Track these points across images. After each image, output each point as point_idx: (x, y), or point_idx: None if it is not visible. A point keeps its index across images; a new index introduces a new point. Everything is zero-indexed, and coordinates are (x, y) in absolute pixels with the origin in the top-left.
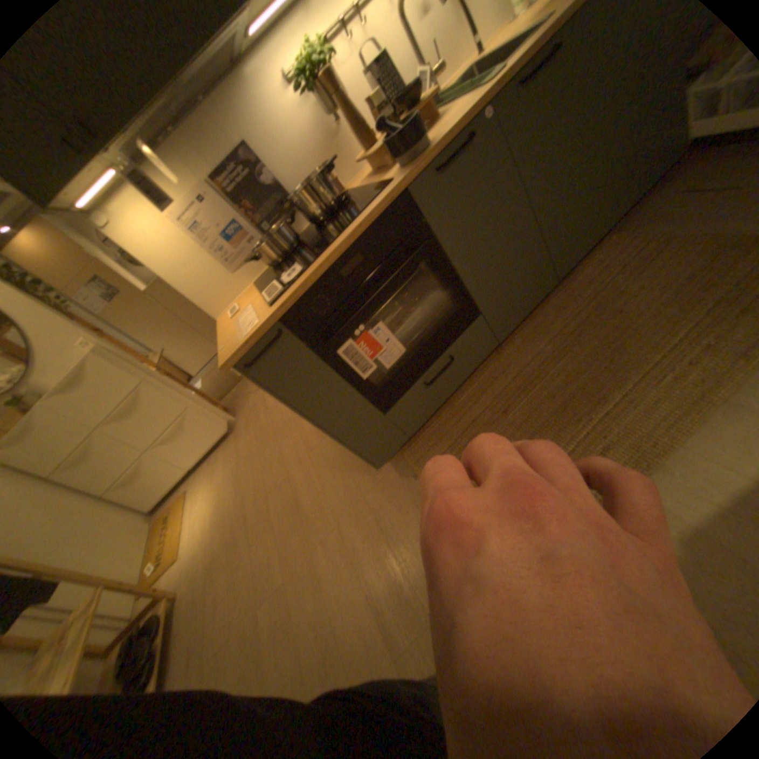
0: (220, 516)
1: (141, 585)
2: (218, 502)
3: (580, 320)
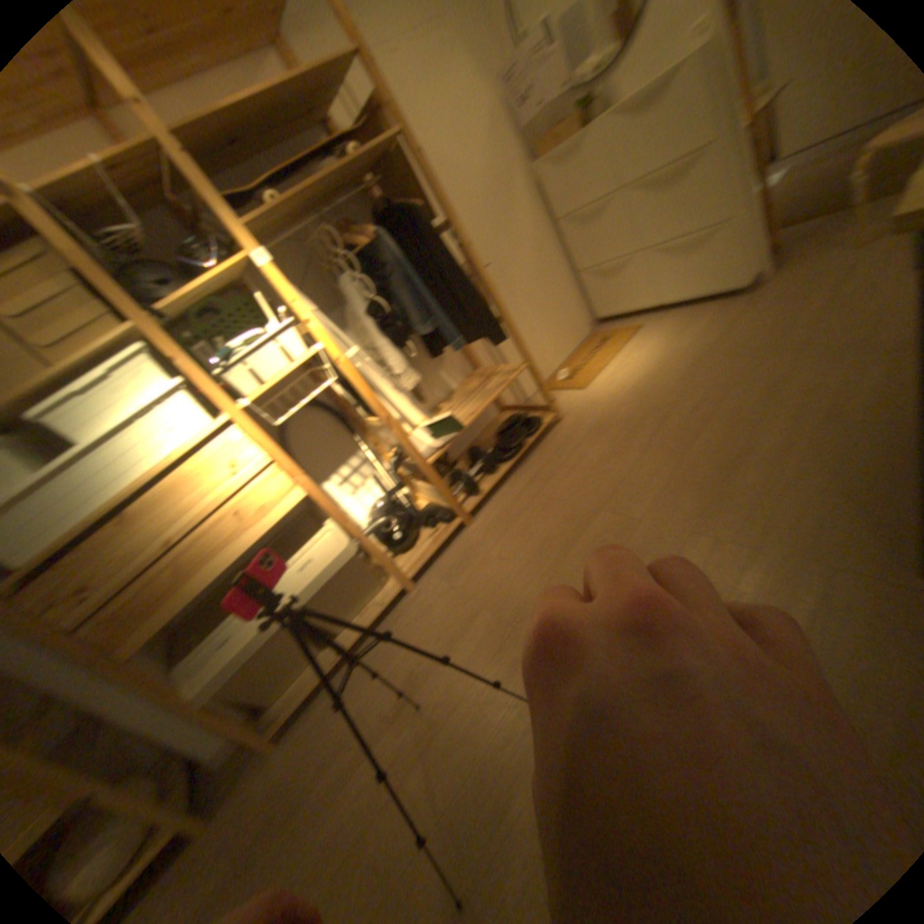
0: (648, 389)
1: (550, 383)
2: (658, 371)
3: None
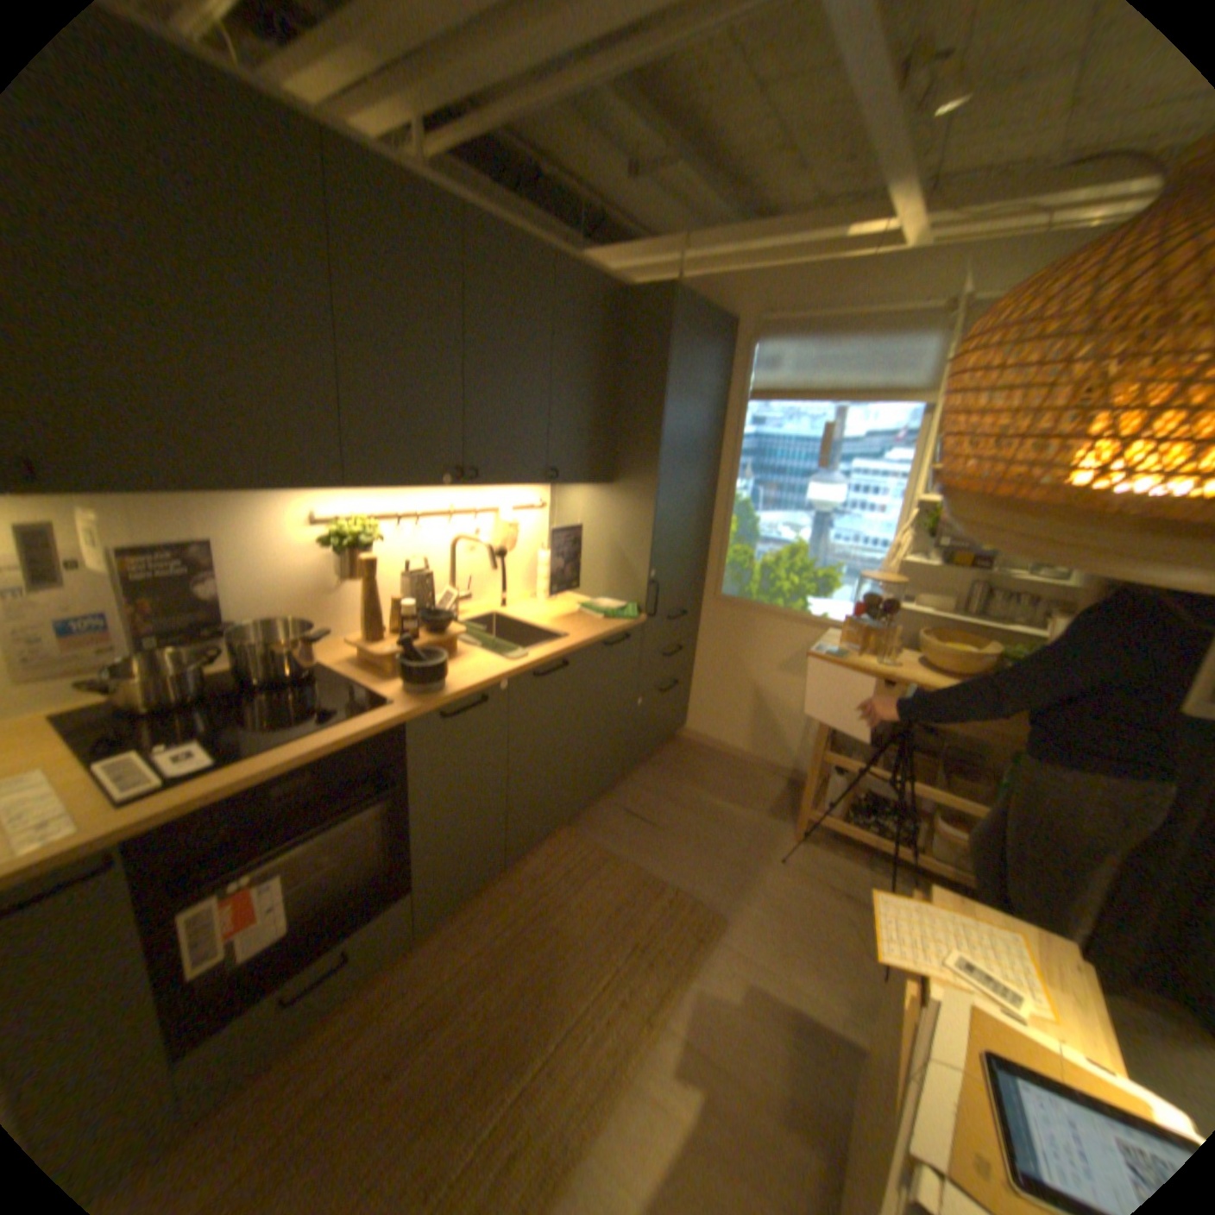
0: None
1: None
2: None
3: (516, 932)
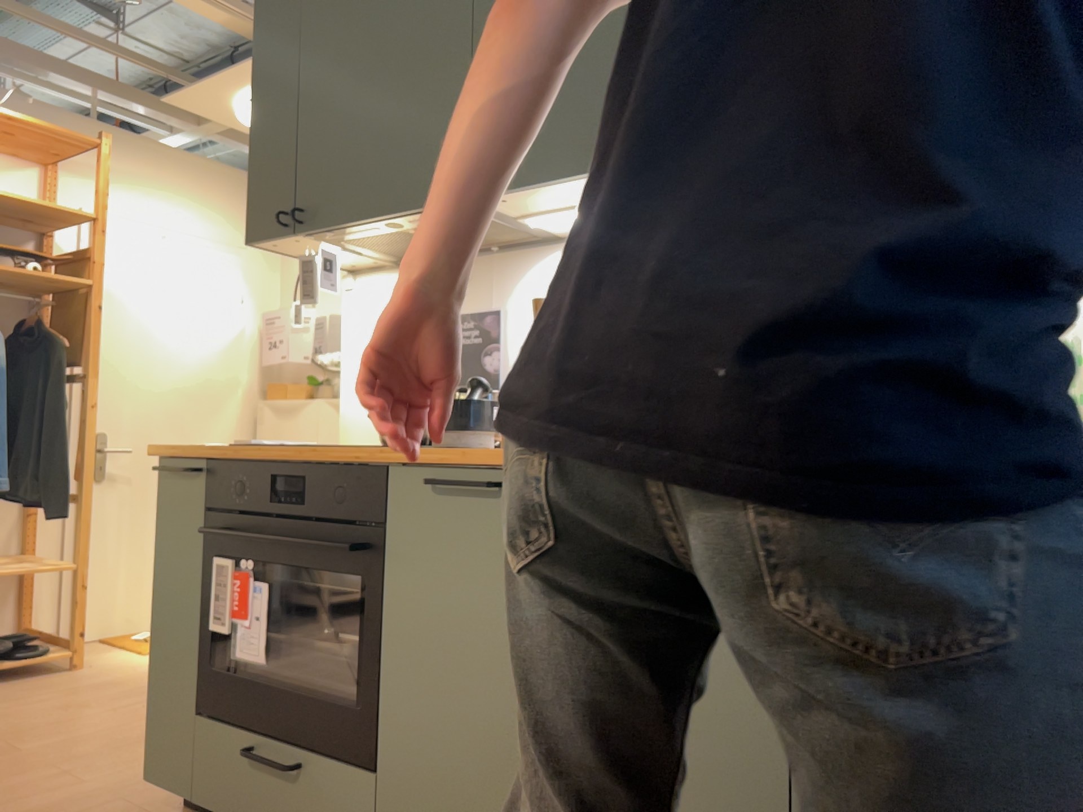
0: None
1: (114, 638)
2: None
3: None
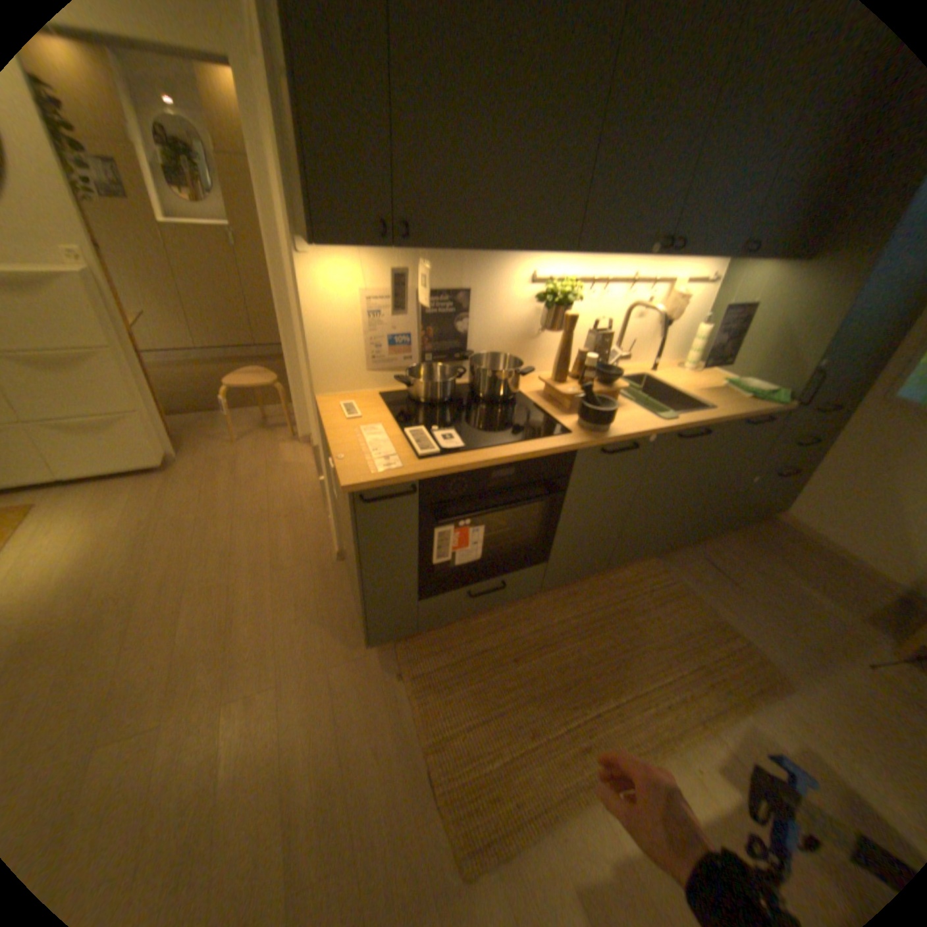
0: (84, 583)
1: None
2: (90, 560)
3: (606, 616)
